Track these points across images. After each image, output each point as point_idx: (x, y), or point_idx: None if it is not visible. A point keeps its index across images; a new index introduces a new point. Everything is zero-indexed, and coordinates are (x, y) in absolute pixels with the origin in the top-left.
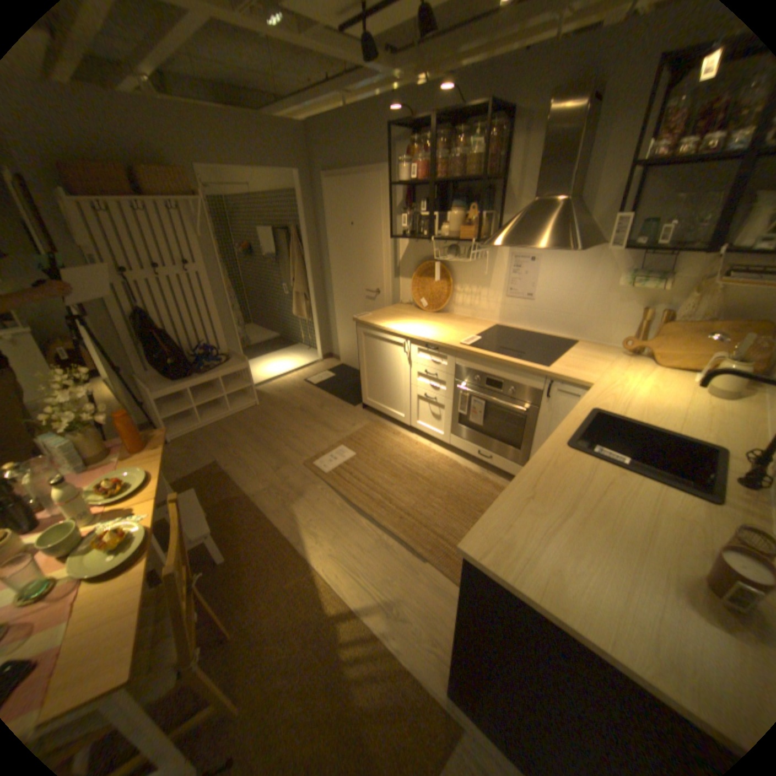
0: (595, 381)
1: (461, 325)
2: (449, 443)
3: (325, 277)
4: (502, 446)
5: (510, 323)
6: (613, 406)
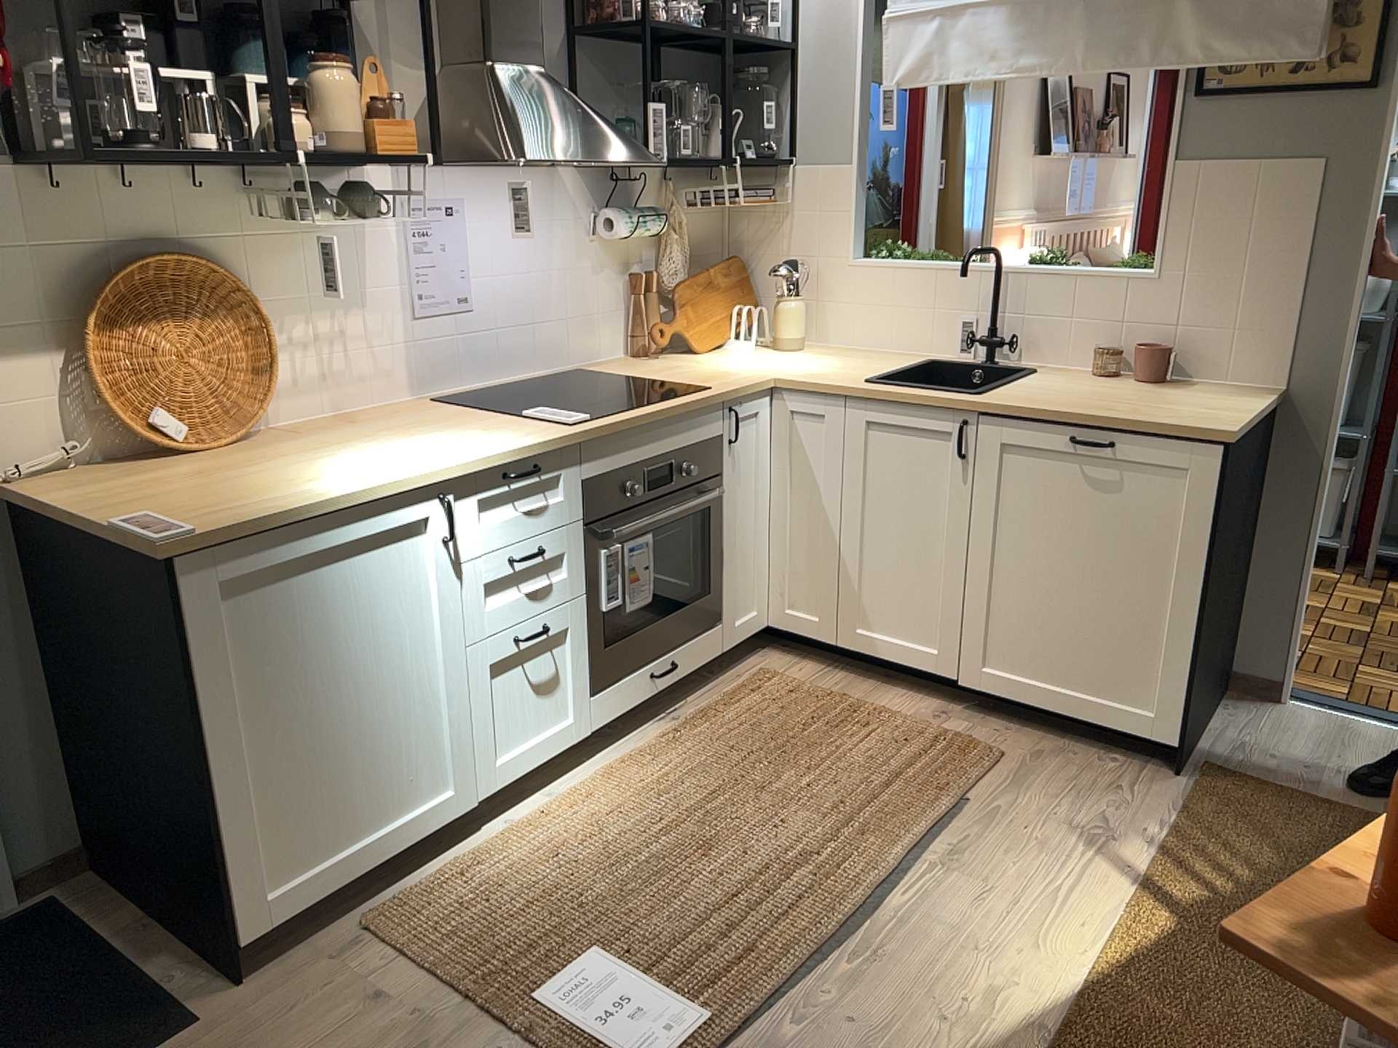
0: (765, 374)
1: (408, 423)
2: (593, 729)
3: None
4: (686, 615)
5: (440, 389)
6: (848, 375)
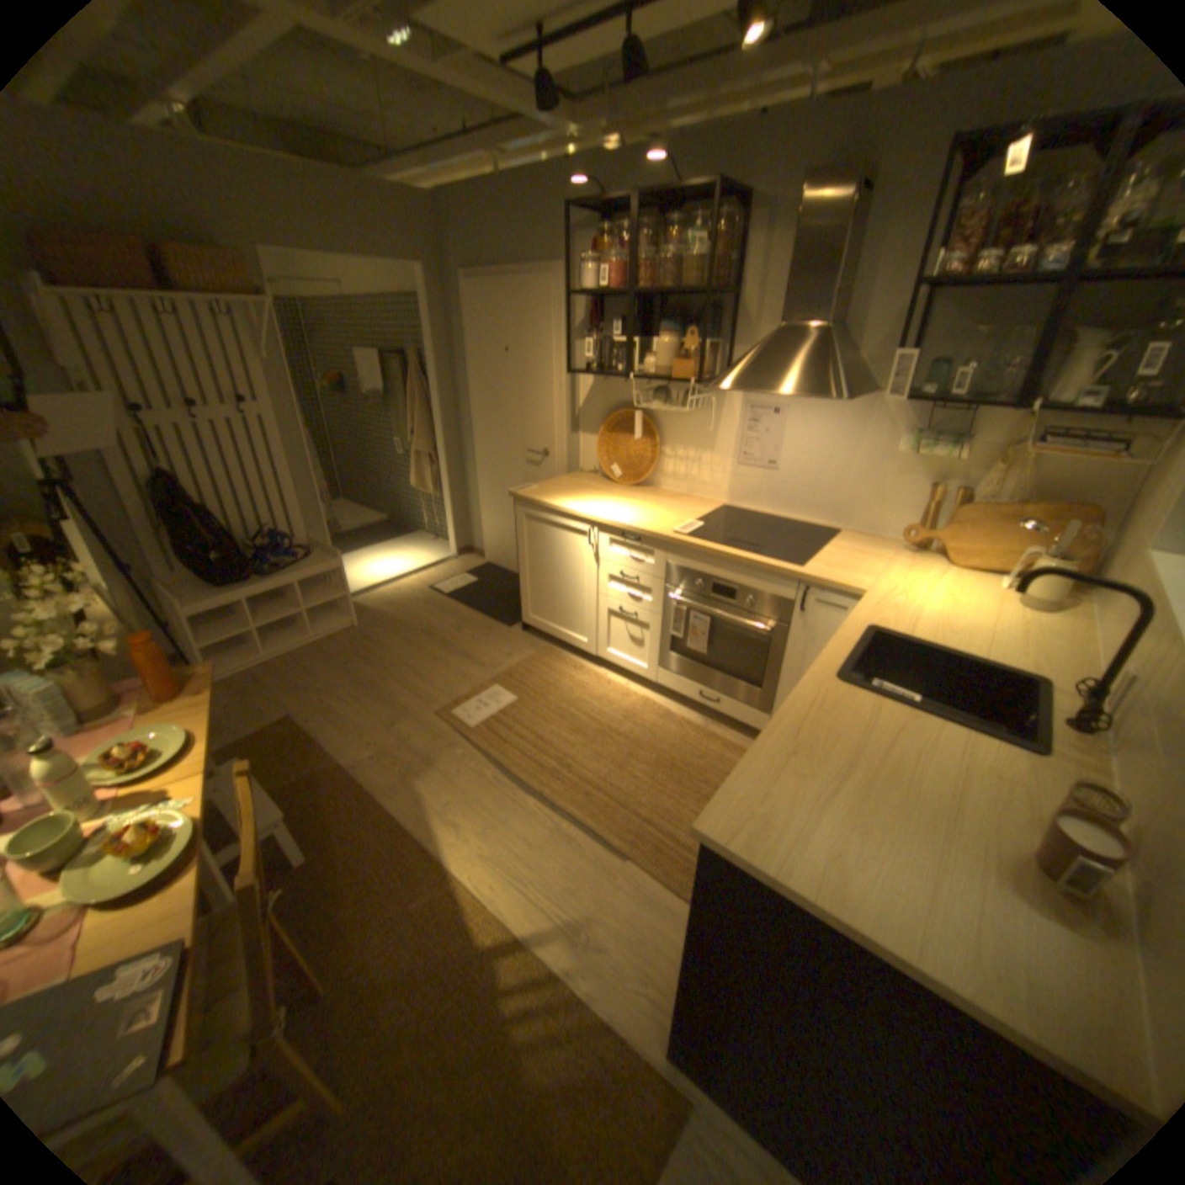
0: (868, 588)
1: (673, 506)
2: (656, 681)
3: (462, 430)
4: (735, 684)
5: (744, 504)
6: (895, 623)
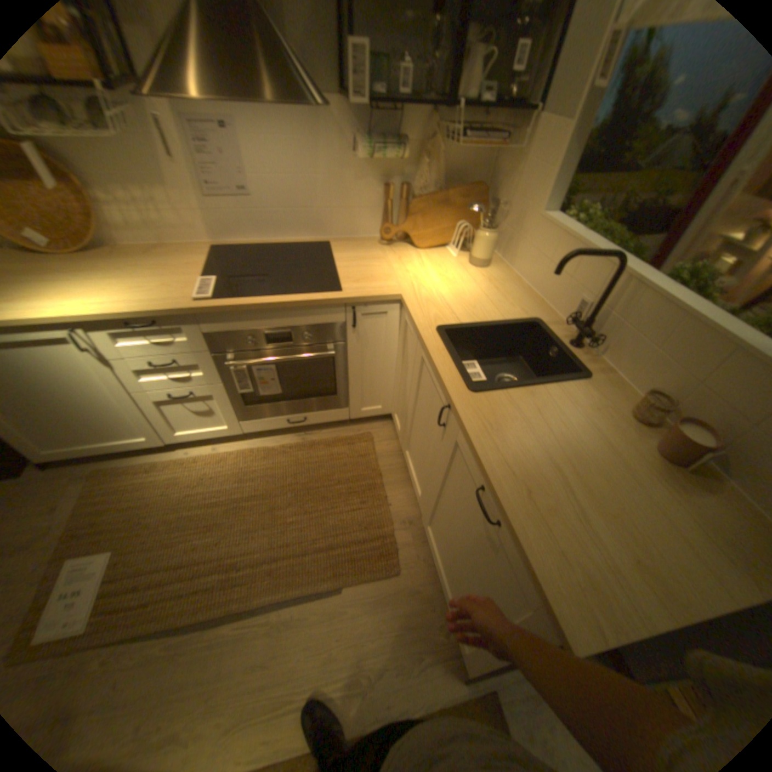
0: (398, 291)
1: (159, 263)
2: (243, 432)
3: None
4: (314, 400)
5: (231, 239)
6: (441, 315)
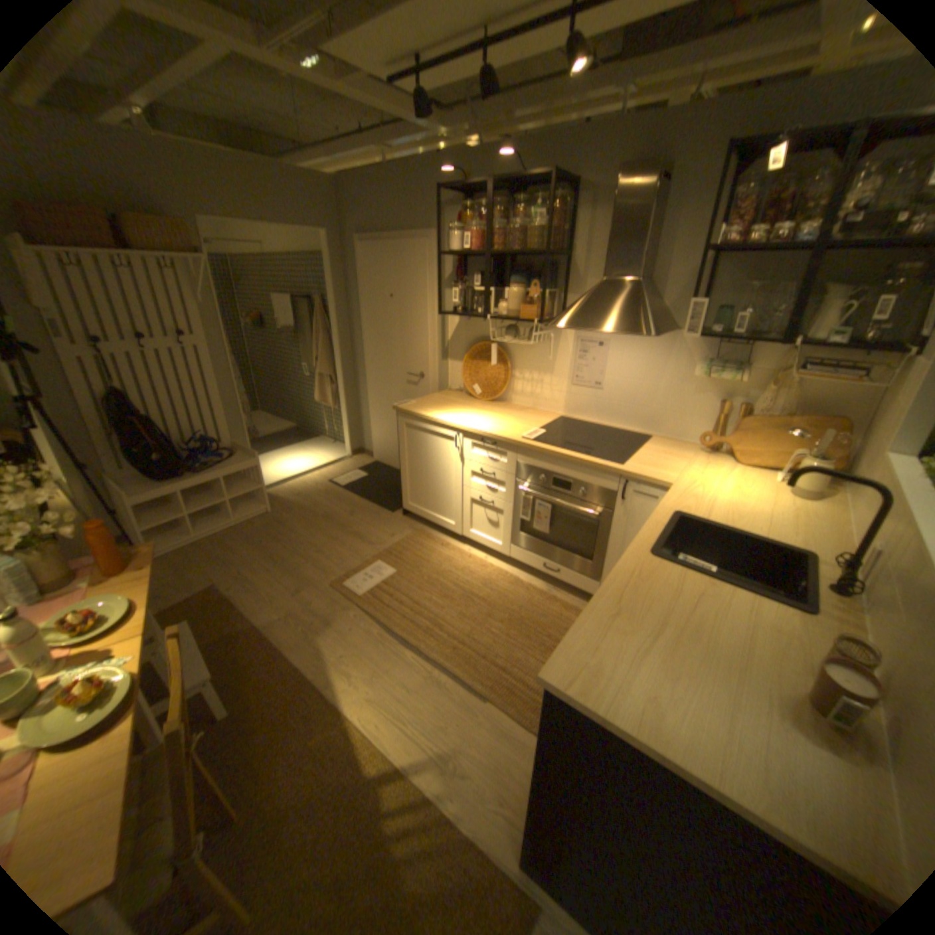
0: (674, 481)
1: (521, 417)
2: (510, 555)
3: (356, 357)
4: (571, 557)
5: (577, 415)
6: (695, 509)
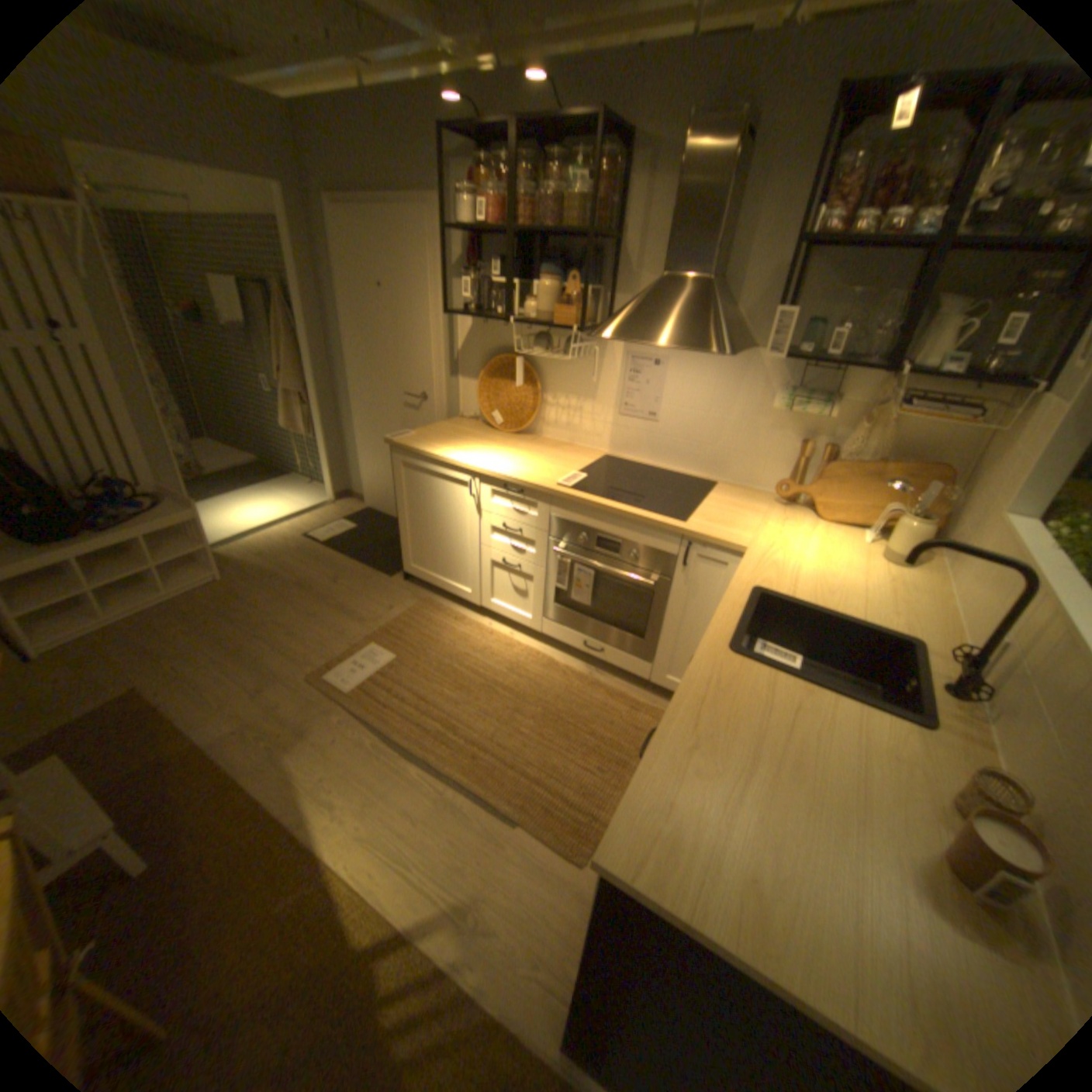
0: (749, 544)
1: (556, 456)
2: (542, 631)
3: (335, 369)
4: (619, 634)
5: (625, 455)
6: (777, 583)
